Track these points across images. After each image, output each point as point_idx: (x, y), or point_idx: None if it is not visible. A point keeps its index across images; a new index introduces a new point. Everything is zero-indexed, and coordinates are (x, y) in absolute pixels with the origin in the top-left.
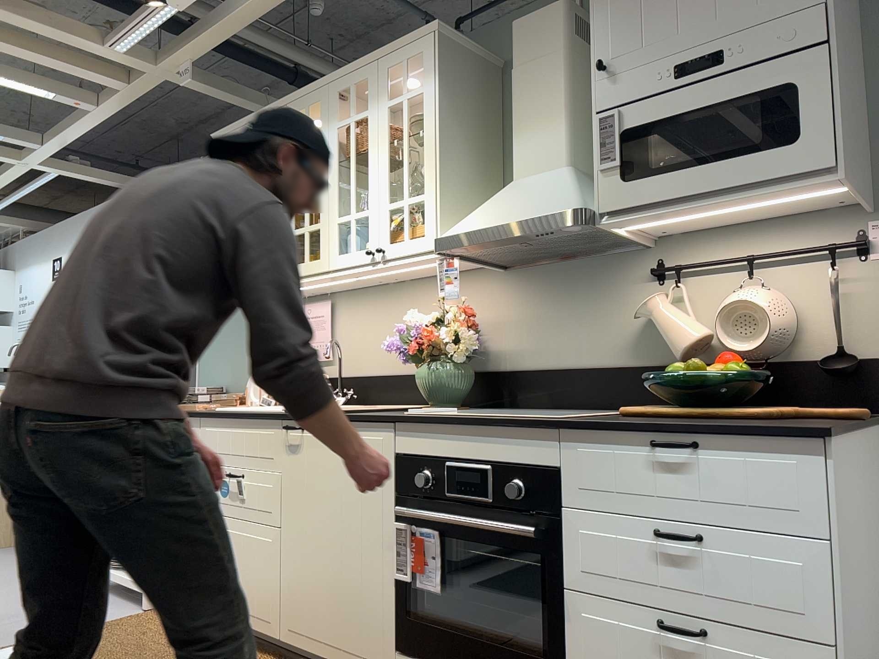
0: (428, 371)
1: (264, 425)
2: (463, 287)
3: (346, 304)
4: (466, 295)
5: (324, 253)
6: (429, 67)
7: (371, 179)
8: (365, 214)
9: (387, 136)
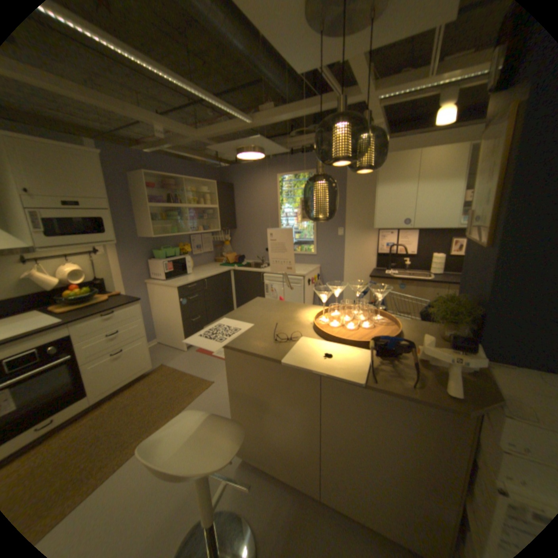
0: None
1: None
2: None
3: None
4: None
5: None
6: None
7: None
8: None
9: None
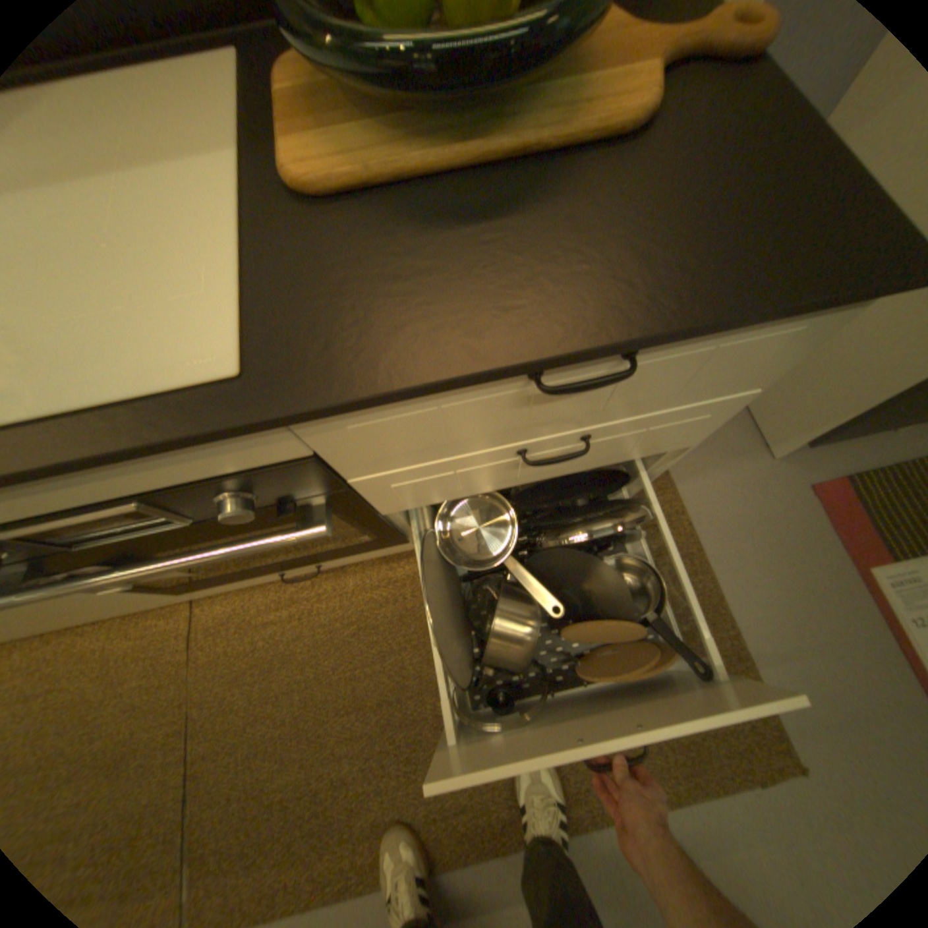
0: None
1: None
2: None
3: None
4: None
5: None
6: None
7: None
8: None
9: None
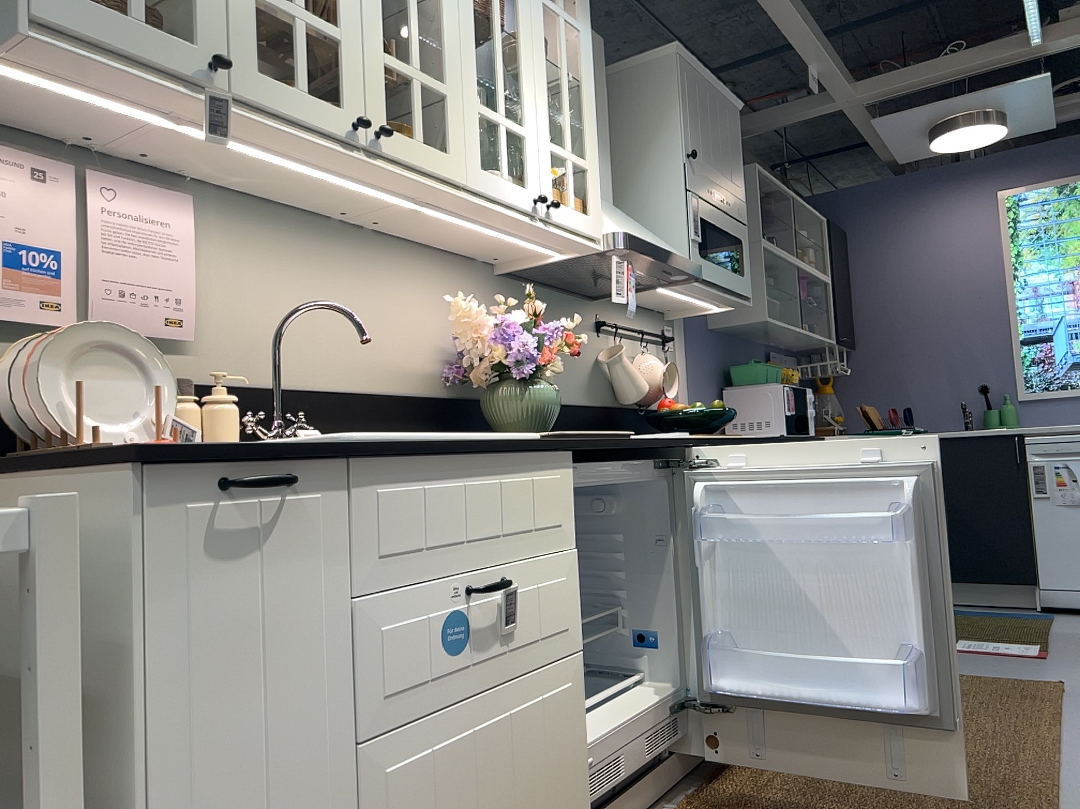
0: (540, 391)
1: (542, 463)
2: (454, 278)
3: (226, 223)
4: (477, 292)
5: (460, 150)
6: (586, 8)
7: (528, 87)
8: (522, 133)
9: (545, 43)
